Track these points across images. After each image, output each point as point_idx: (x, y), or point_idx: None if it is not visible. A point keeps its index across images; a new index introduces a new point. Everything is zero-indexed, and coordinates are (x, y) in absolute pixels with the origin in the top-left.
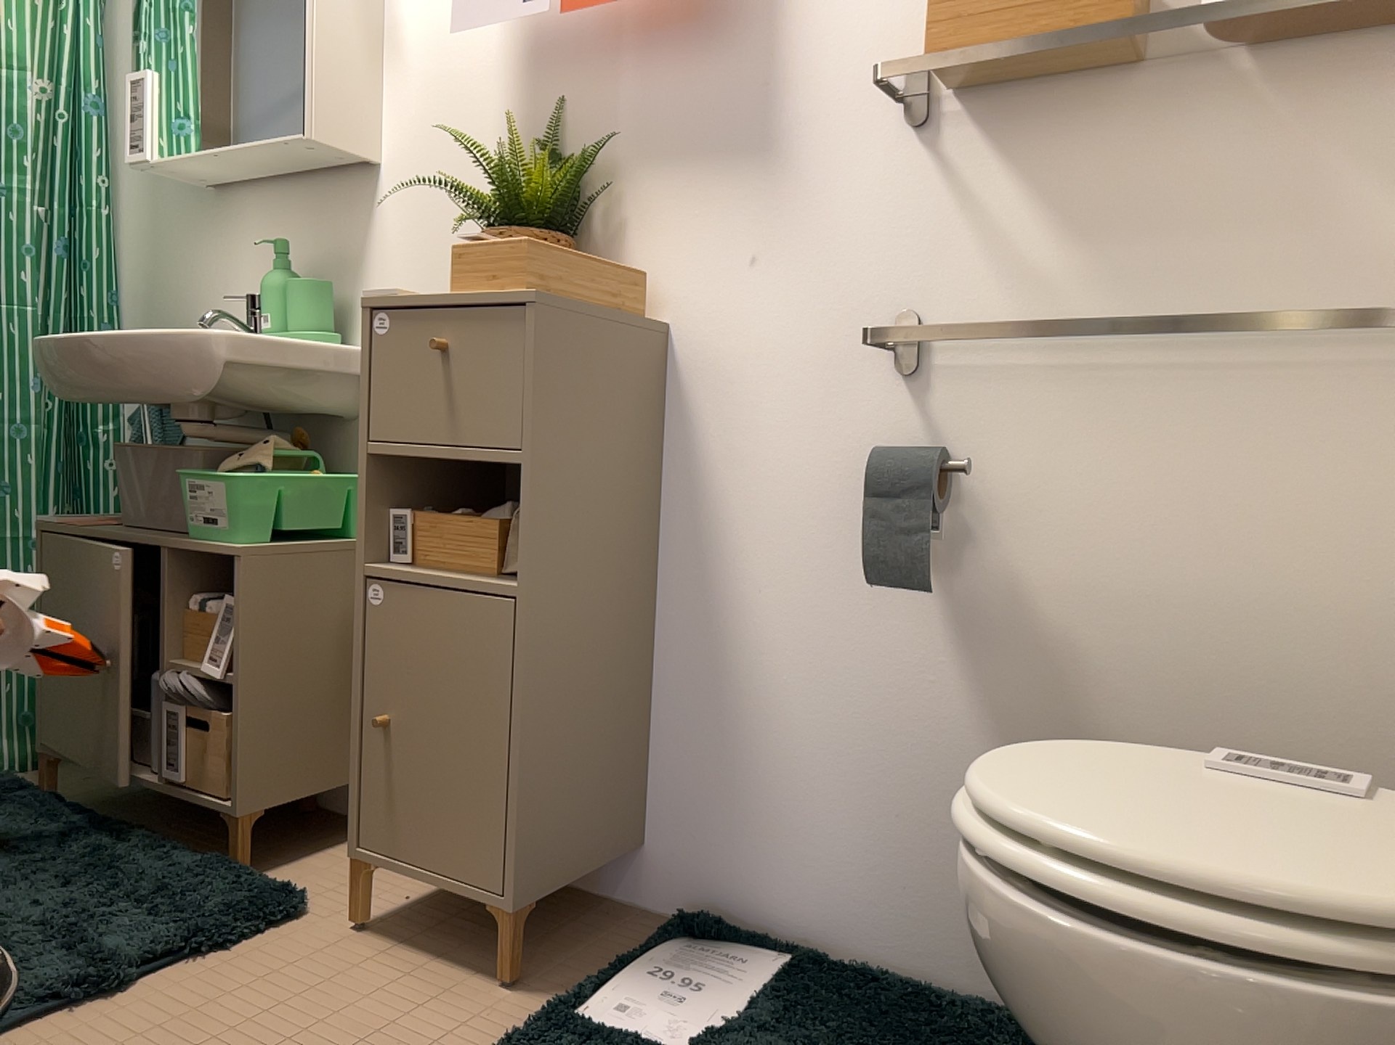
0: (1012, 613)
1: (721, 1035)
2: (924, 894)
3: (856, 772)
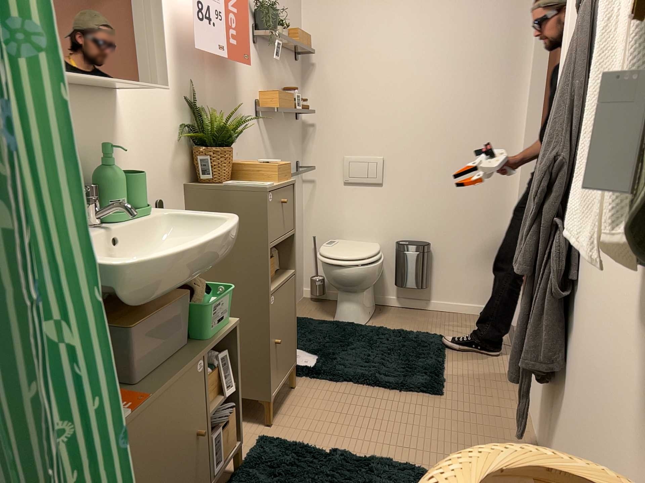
0: None
1: (312, 349)
2: None
3: None
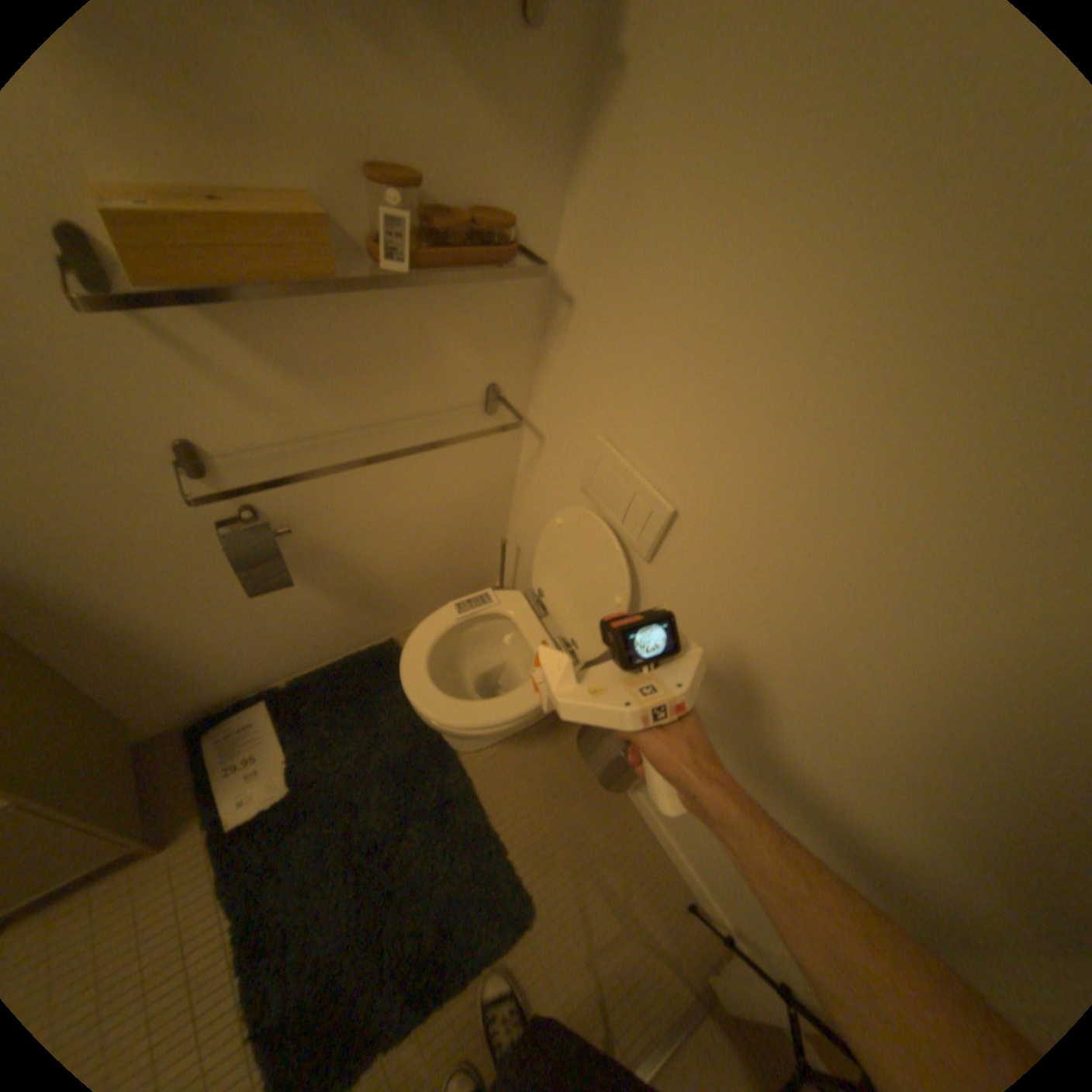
0: (316, 552)
1: (291, 772)
2: (308, 646)
3: (254, 636)
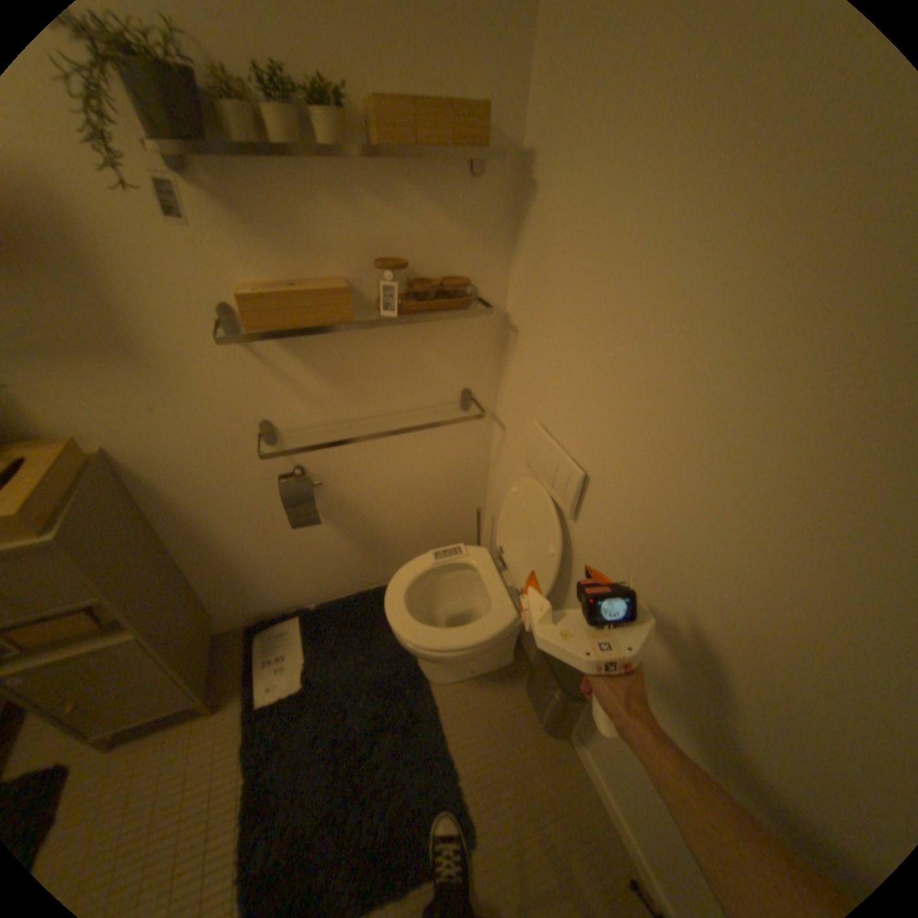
0: (341, 505)
1: (306, 673)
2: (332, 579)
3: (297, 563)
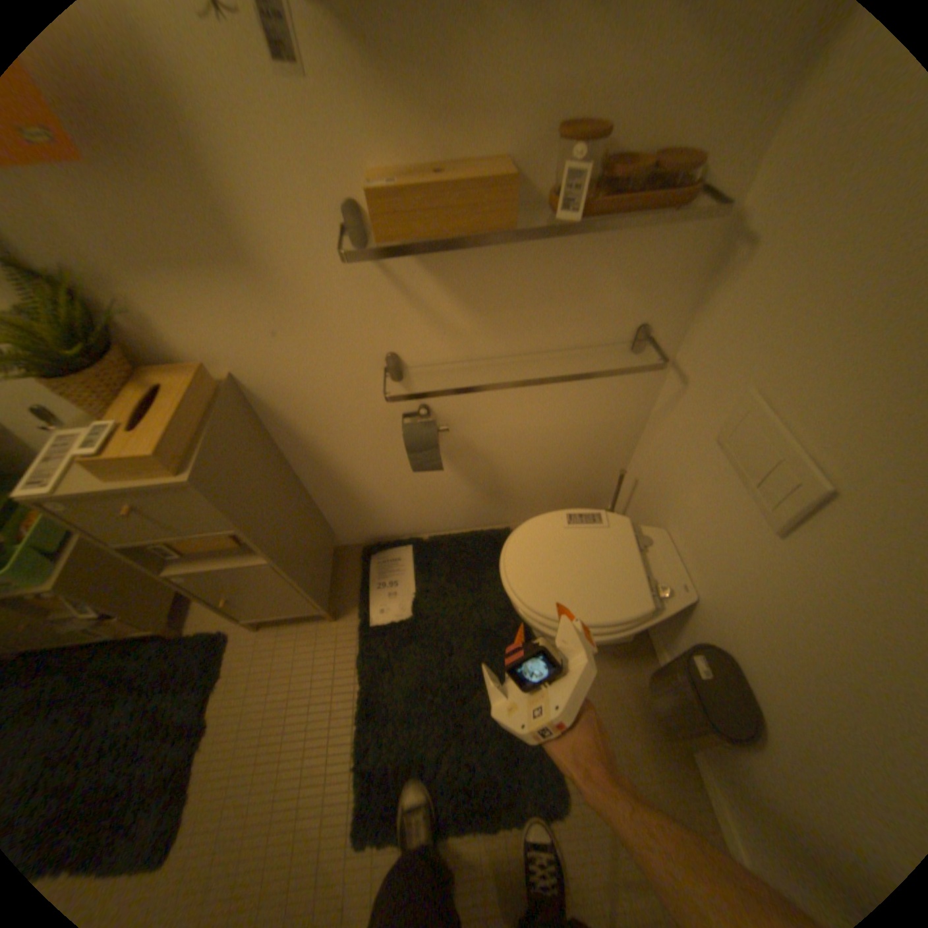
0: (466, 448)
1: (417, 603)
2: (448, 516)
3: (415, 499)
